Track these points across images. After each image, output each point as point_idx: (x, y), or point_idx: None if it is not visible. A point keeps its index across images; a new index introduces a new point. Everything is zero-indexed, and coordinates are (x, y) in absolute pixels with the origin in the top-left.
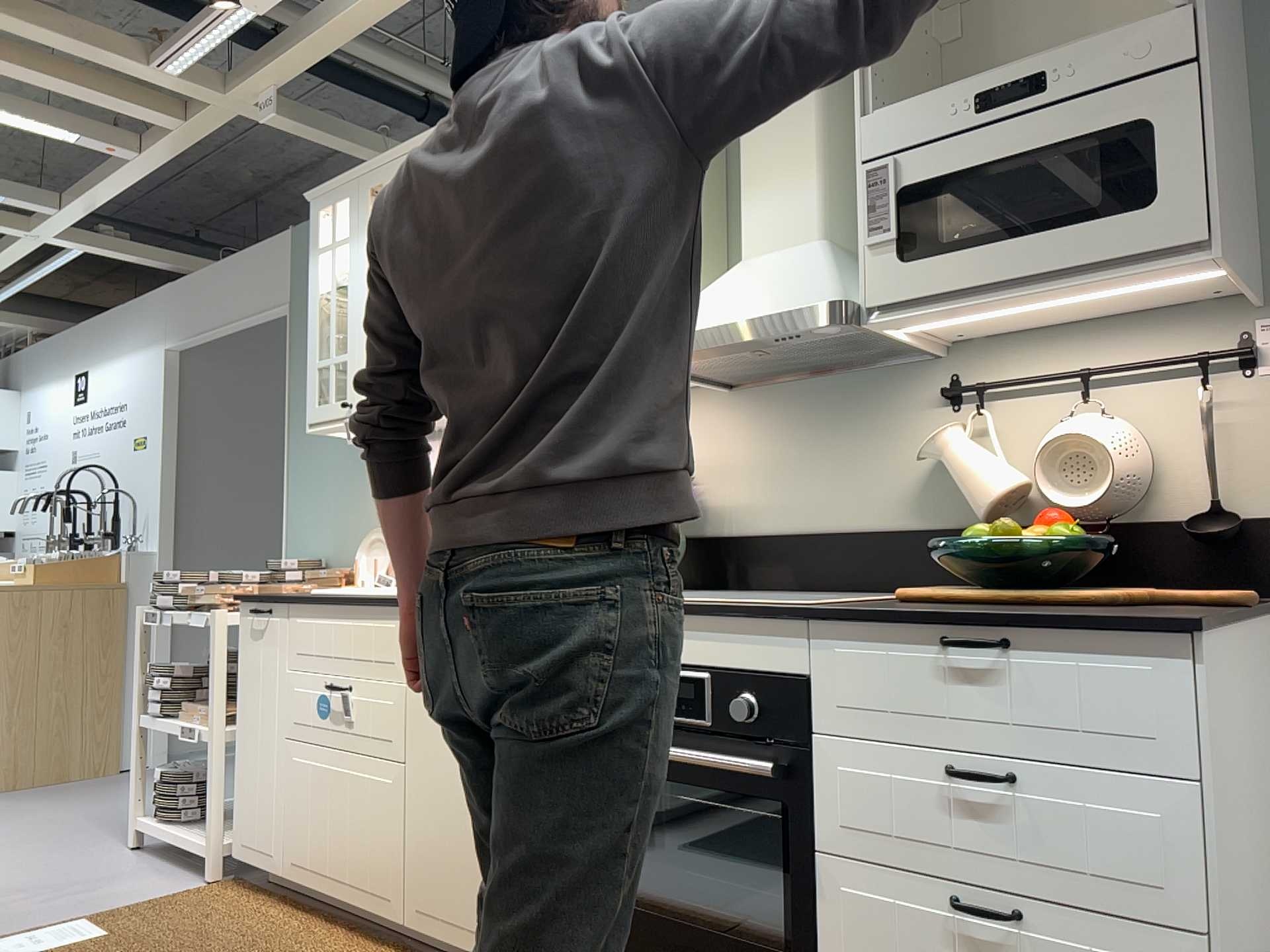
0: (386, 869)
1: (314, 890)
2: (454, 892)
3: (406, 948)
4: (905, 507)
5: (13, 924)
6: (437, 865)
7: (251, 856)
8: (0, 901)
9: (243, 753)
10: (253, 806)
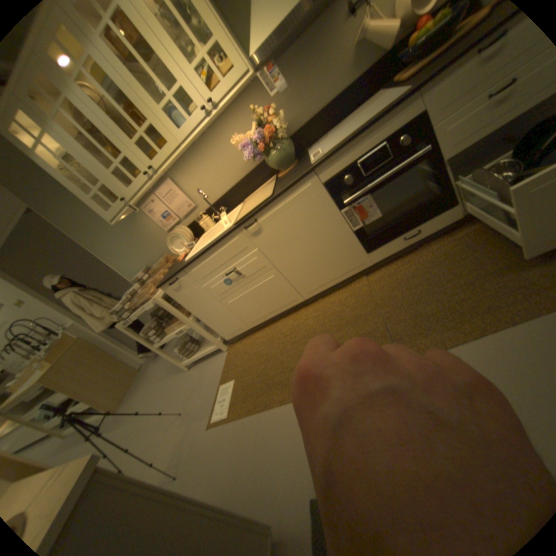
0: (289, 294)
1: (266, 320)
2: (319, 278)
3: (304, 305)
4: (352, 71)
5: (205, 406)
6: (307, 278)
7: (235, 334)
8: (187, 409)
9: (207, 318)
10: (224, 325)
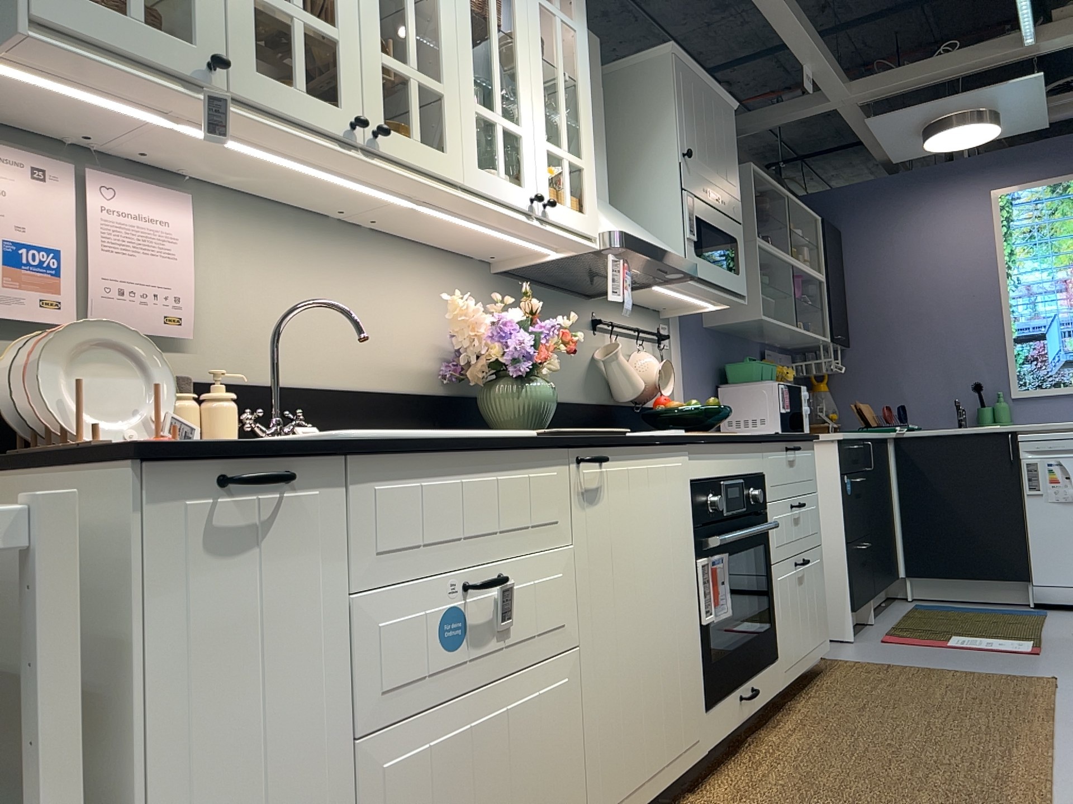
0: (568, 800)
1: None
2: (637, 751)
3: None
4: (582, 389)
5: None
6: (620, 738)
7: None
8: None
9: None
10: None
